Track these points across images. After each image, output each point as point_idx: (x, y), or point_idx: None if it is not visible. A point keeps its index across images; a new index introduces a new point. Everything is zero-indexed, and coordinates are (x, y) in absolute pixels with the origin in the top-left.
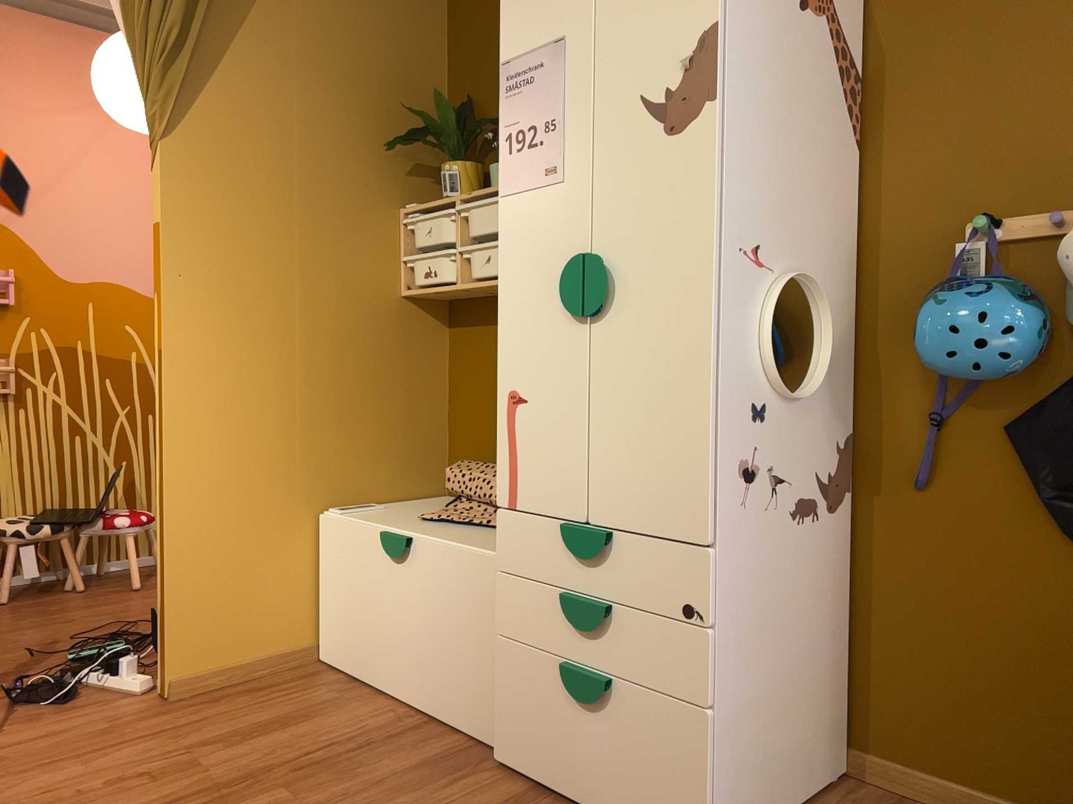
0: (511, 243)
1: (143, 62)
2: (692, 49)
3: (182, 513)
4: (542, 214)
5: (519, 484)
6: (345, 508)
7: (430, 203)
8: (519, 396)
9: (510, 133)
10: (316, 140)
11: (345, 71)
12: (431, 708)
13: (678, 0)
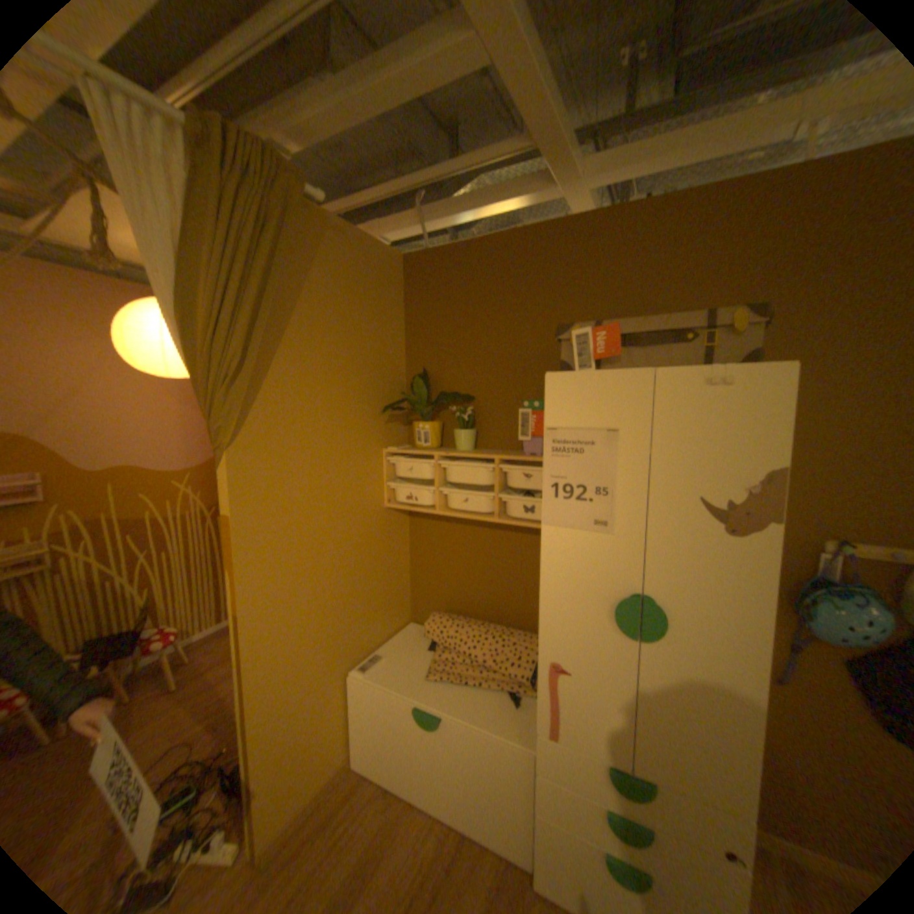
0: (556, 561)
1: (197, 377)
2: (761, 480)
3: (260, 730)
4: (591, 552)
5: (562, 727)
6: (363, 666)
7: (410, 451)
8: (563, 670)
9: (556, 483)
10: (333, 416)
11: (349, 359)
12: (463, 829)
13: (746, 437)
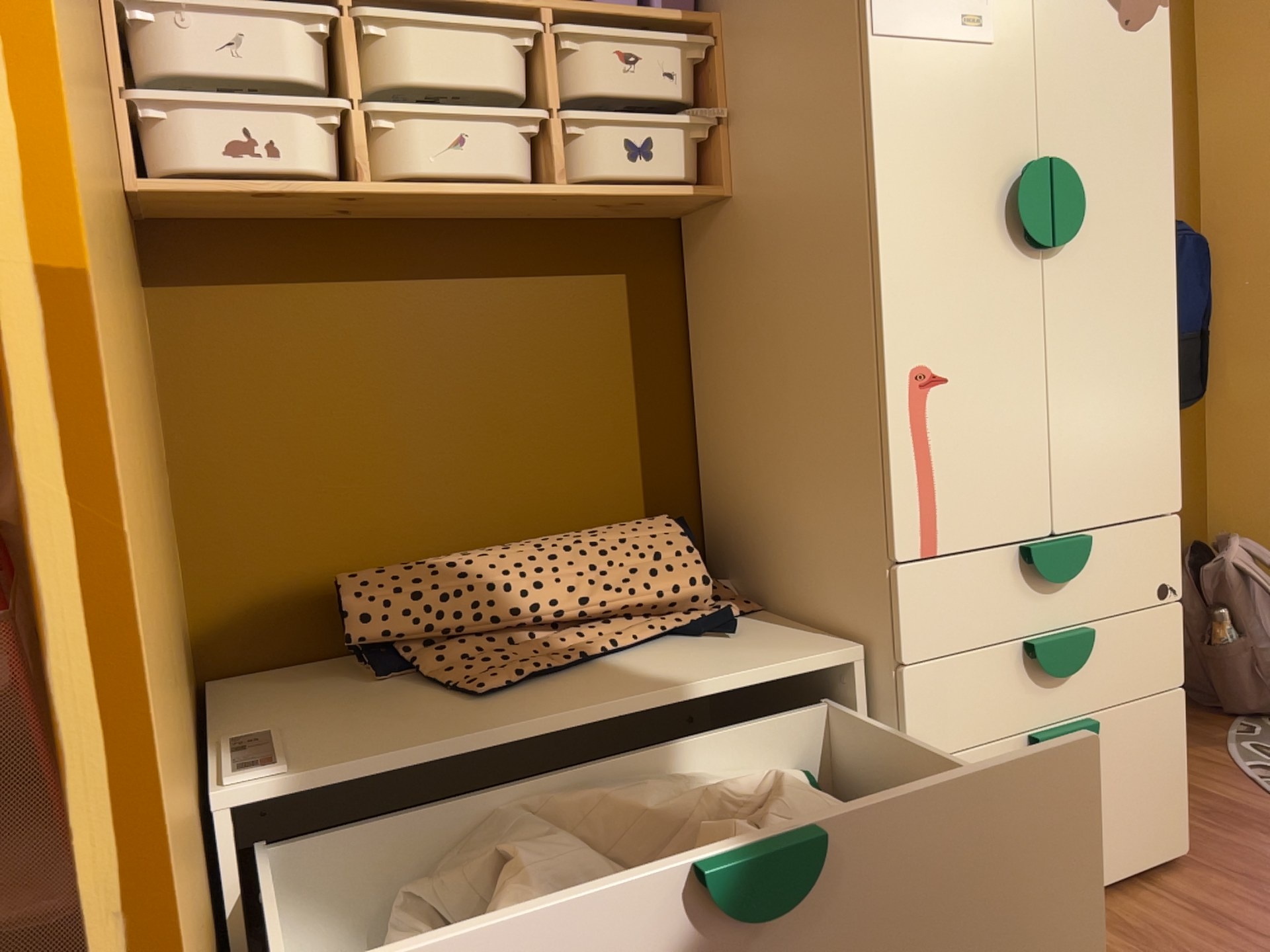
0: (902, 122)
1: None
2: None
3: None
4: (959, 88)
5: (942, 512)
6: (239, 767)
7: None
8: (934, 375)
9: None
10: None
11: None
12: None
13: None
